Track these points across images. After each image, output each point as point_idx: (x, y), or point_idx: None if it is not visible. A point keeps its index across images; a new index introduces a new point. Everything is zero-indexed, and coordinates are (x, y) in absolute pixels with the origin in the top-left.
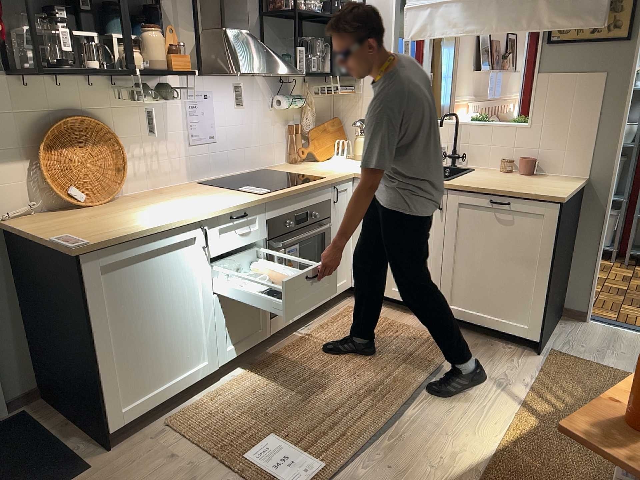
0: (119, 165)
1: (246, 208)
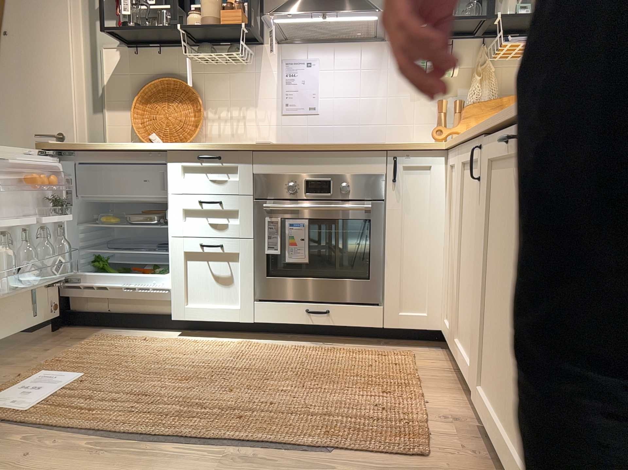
0: (197, 122)
1: (220, 151)
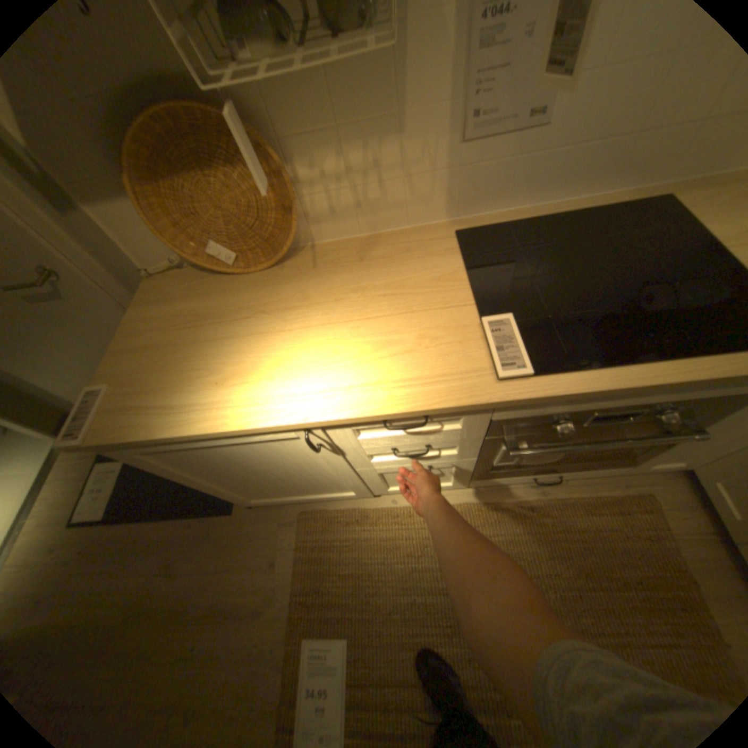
0: (286, 199)
1: (430, 410)
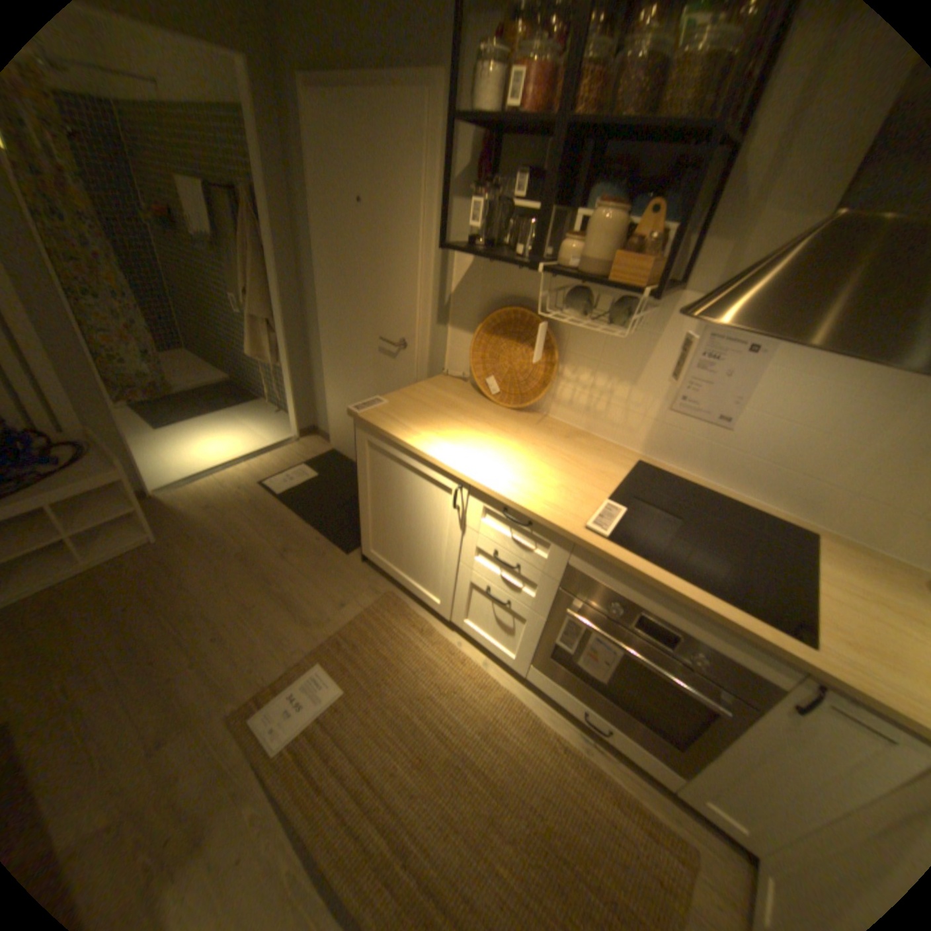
0: (548, 380)
1: (534, 519)
